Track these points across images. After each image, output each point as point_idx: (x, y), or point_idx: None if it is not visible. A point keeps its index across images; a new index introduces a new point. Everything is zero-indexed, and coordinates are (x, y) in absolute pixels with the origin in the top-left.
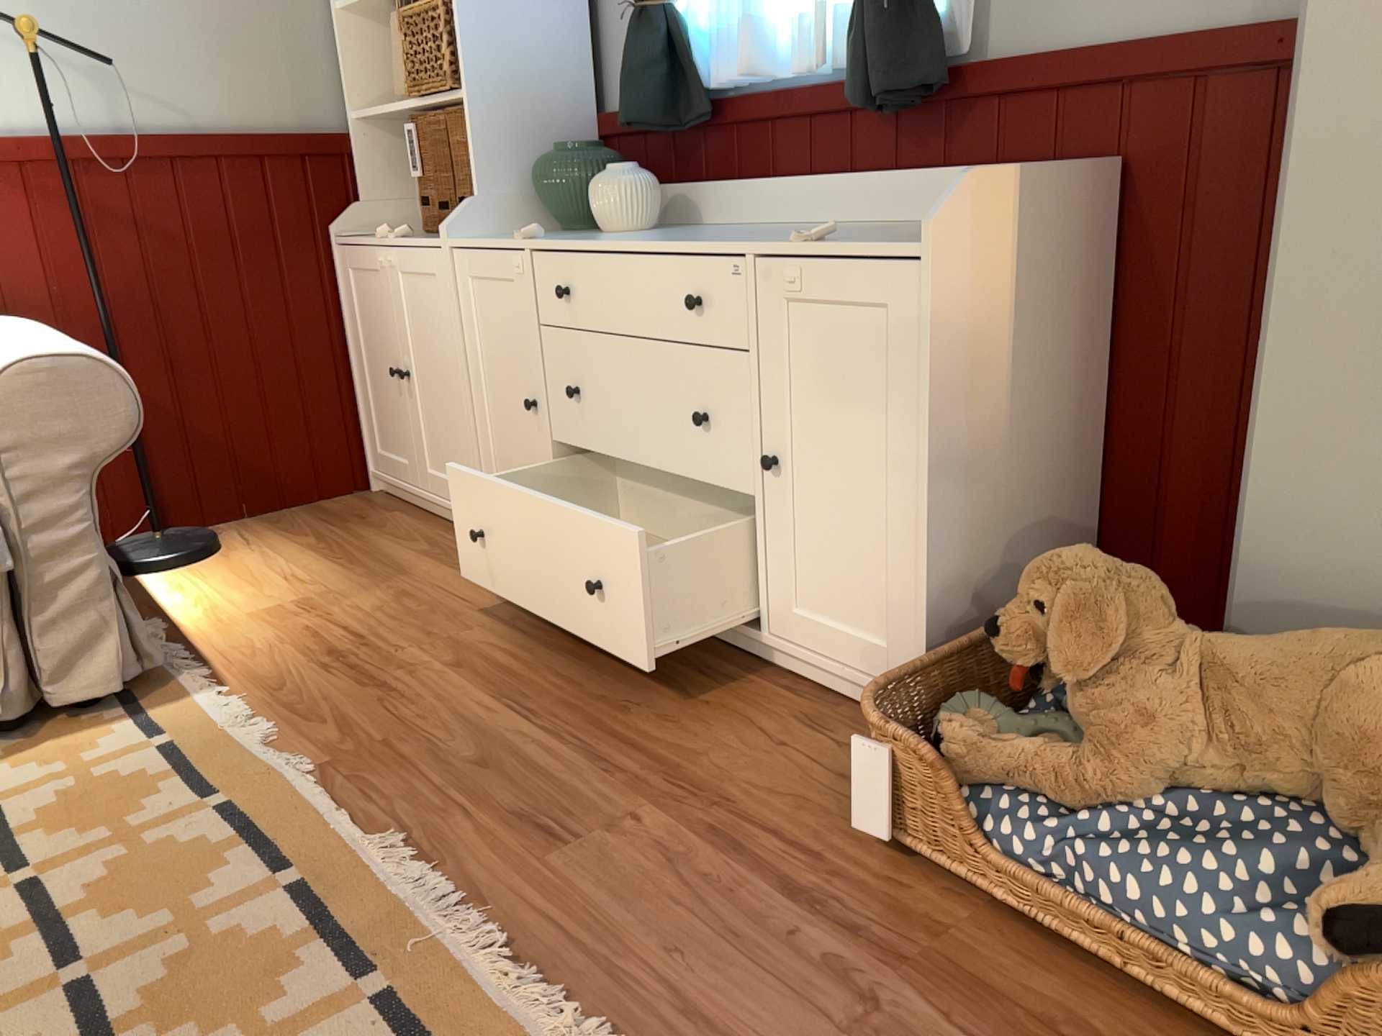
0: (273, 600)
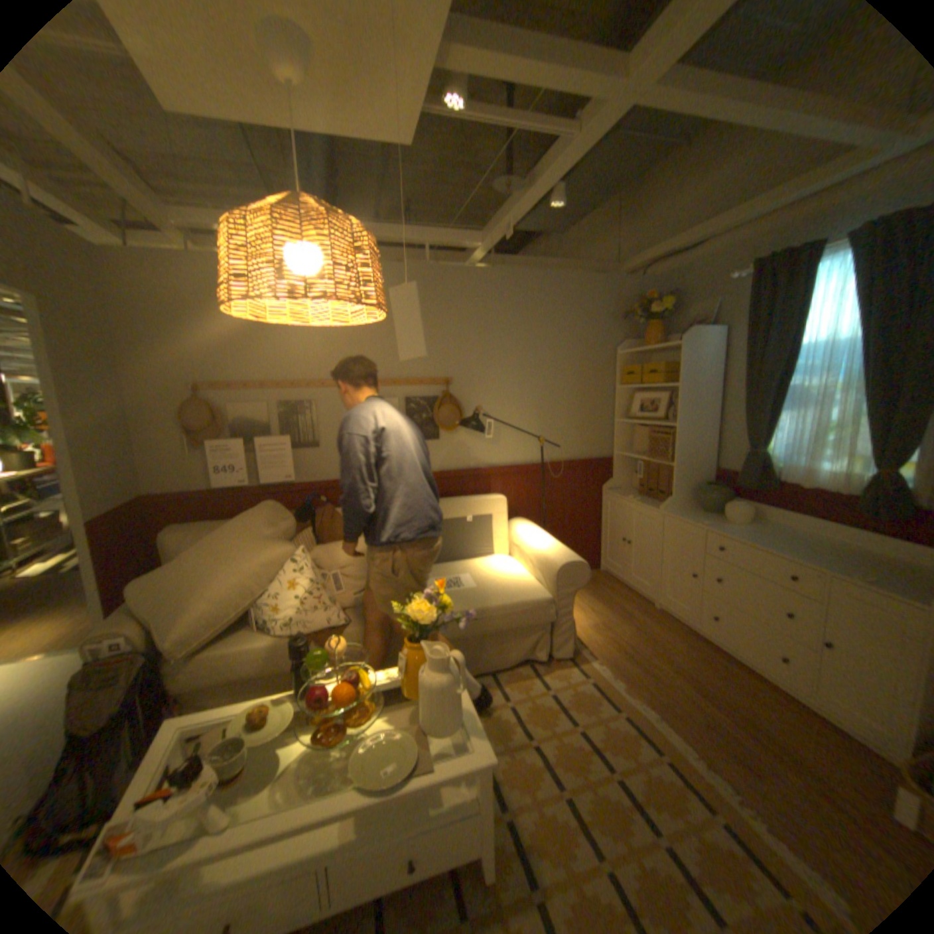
0: (591, 620)
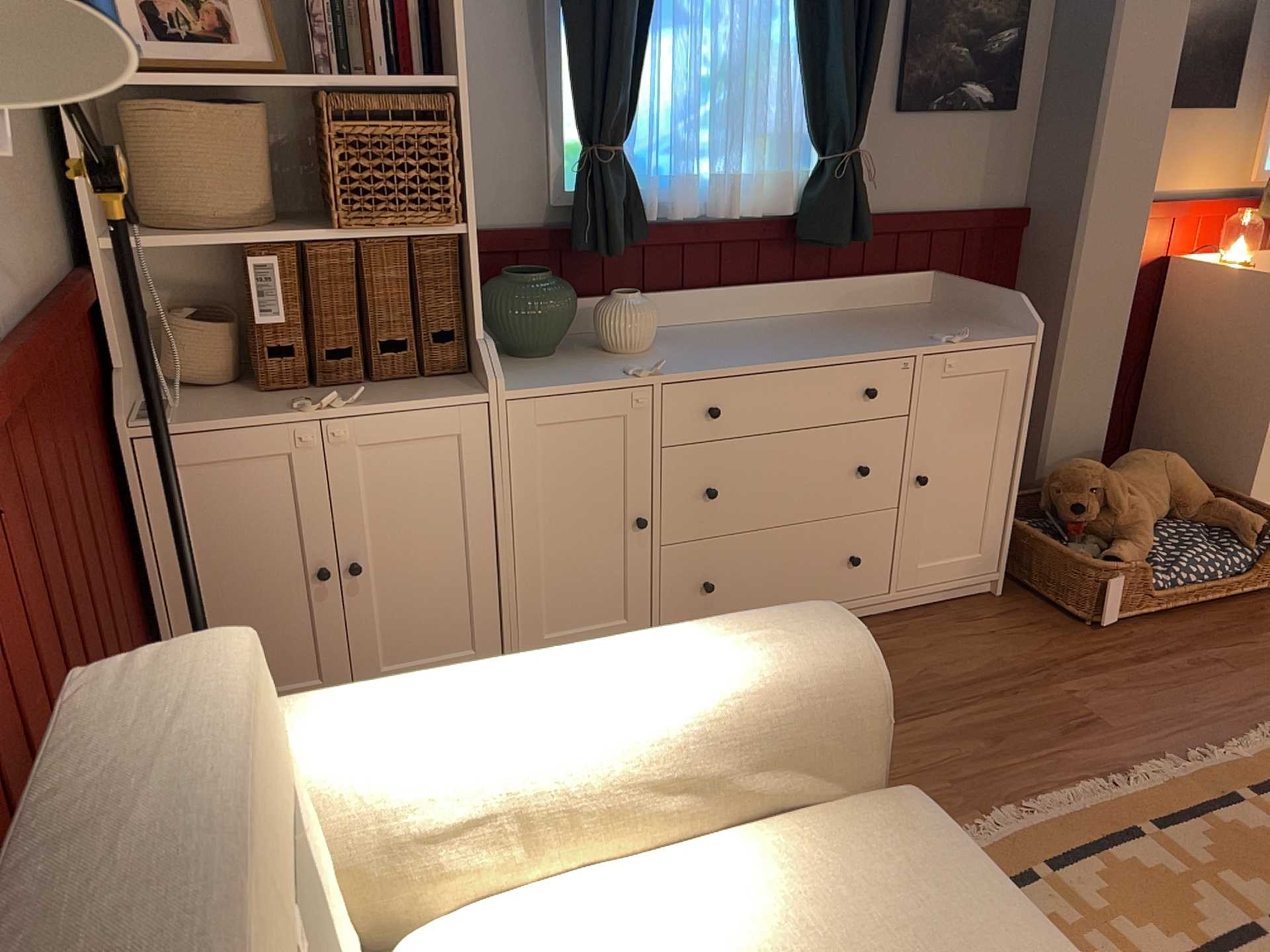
0: None
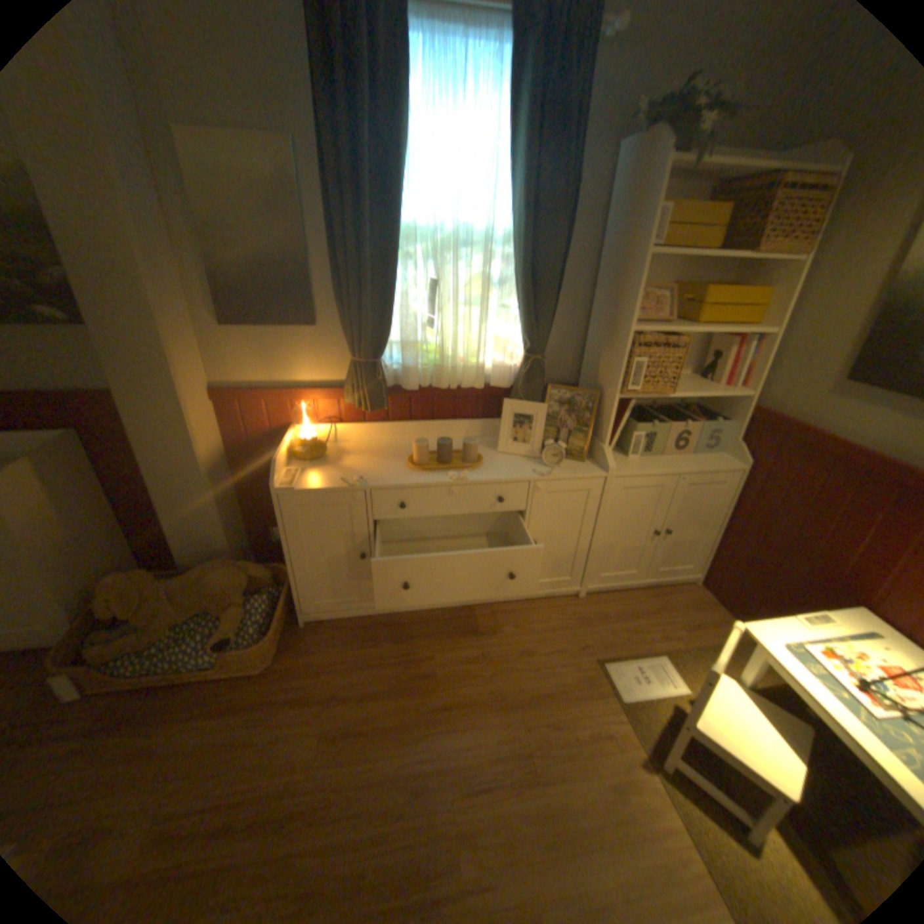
0: None
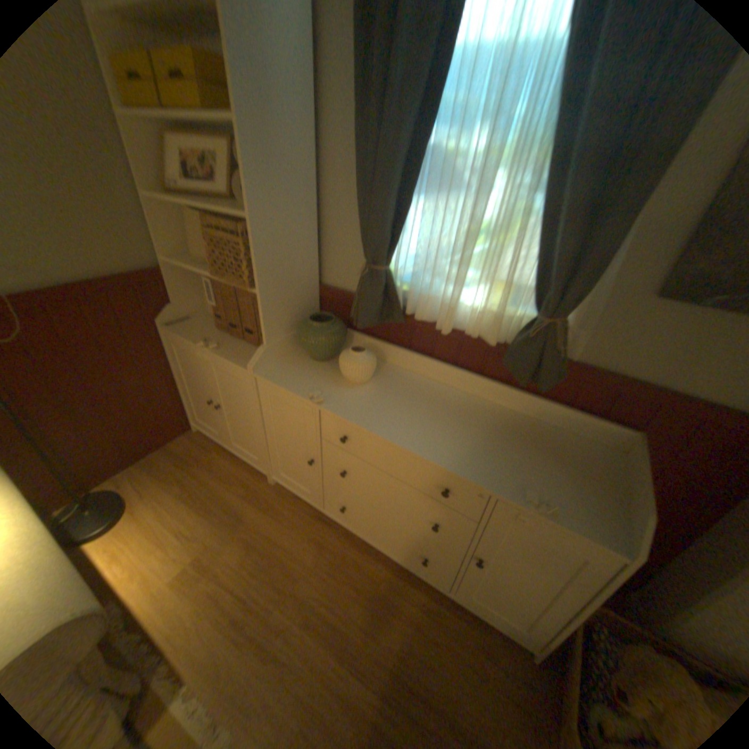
0: (176, 564)
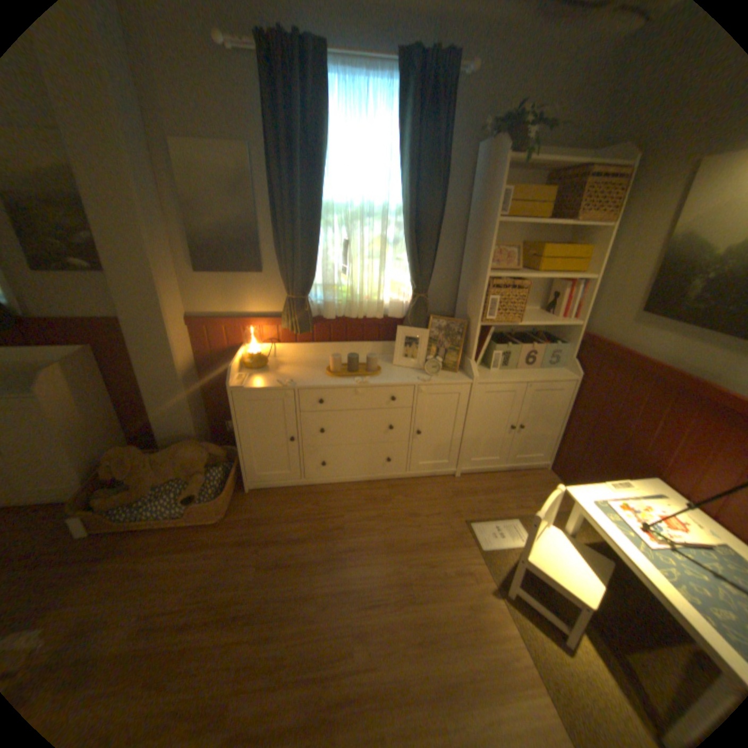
0: None
